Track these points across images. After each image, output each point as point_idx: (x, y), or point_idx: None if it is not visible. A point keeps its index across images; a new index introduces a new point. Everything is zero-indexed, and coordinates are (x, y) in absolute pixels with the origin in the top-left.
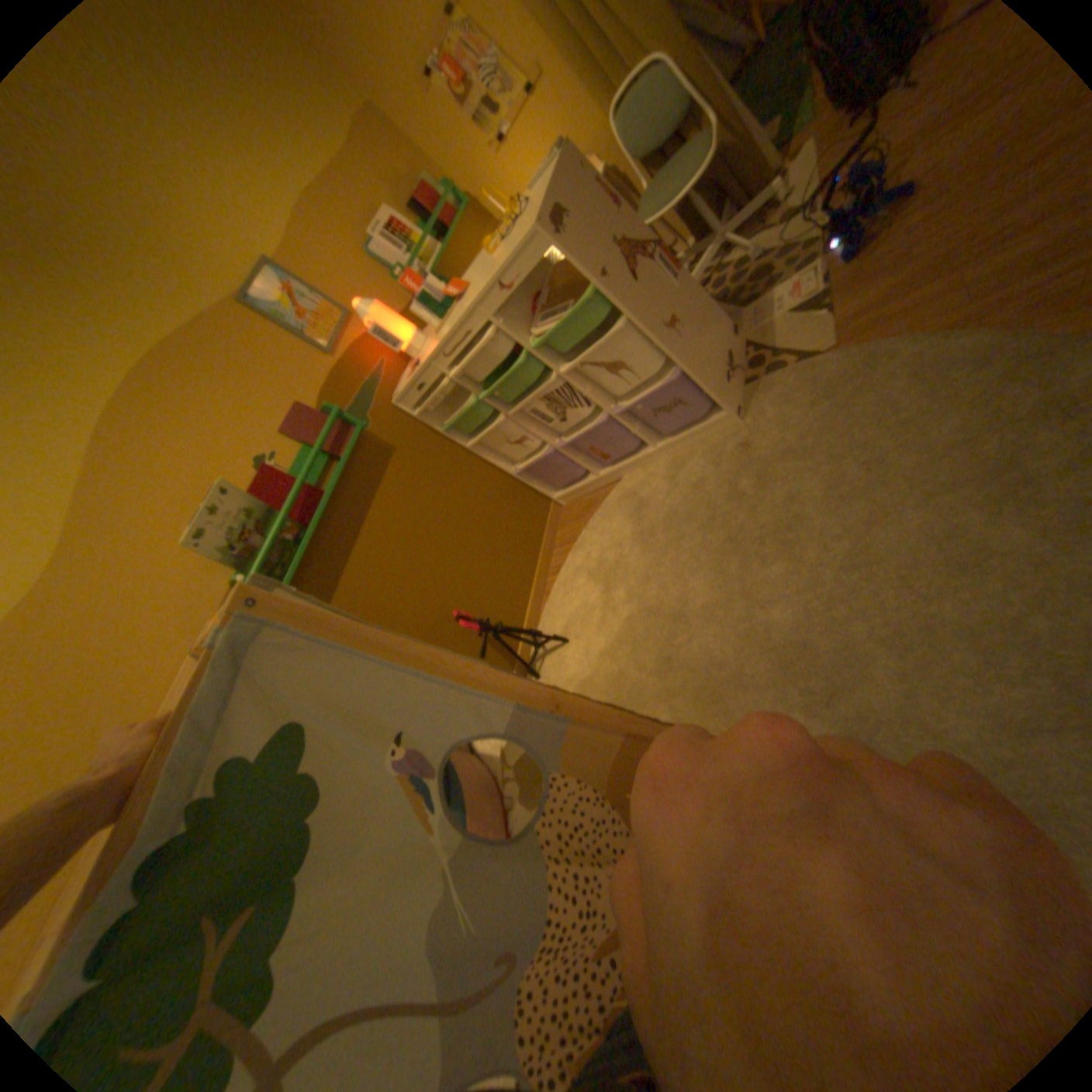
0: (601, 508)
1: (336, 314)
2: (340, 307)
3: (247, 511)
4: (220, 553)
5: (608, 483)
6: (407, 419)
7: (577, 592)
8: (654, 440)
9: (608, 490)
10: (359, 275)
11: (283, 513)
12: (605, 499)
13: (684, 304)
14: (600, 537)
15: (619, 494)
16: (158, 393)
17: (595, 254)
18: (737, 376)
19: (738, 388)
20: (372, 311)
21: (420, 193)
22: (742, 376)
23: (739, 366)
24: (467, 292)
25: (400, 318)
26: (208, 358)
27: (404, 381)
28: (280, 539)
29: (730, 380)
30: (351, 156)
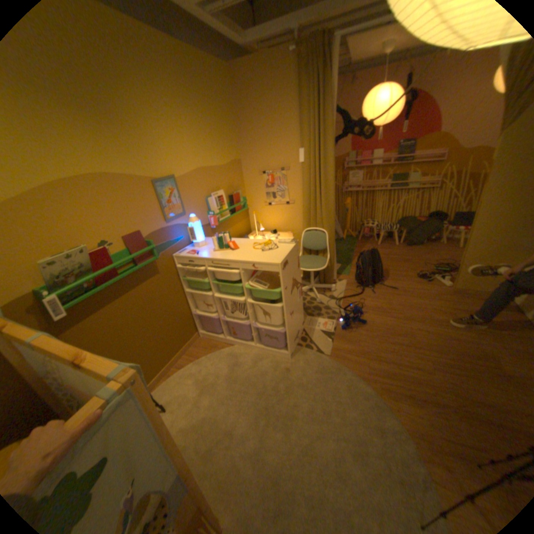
0: (217, 352)
1: (180, 211)
2: (183, 210)
3: (81, 265)
4: (49, 277)
5: (226, 343)
6: (172, 265)
7: (183, 387)
8: (256, 342)
9: (224, 346)
10: (198, 204)
11: (94, 275)
12: (221, 349)
13: (296, 309)
14: (209, 366)
15: (228, 352)
16: (90, 190)
17: (286, 282)
18: (296, 341)
19: (294, 346)
20: (195, 223)
21: (235, 196)
22: (297, 341)
23: (298, 337)
24: (236, 252)
25: (202, 232)
26: (122, 192)
27: (185, 252)
28: (81, 285)
29: (294, 342)
30: (224, 170)
